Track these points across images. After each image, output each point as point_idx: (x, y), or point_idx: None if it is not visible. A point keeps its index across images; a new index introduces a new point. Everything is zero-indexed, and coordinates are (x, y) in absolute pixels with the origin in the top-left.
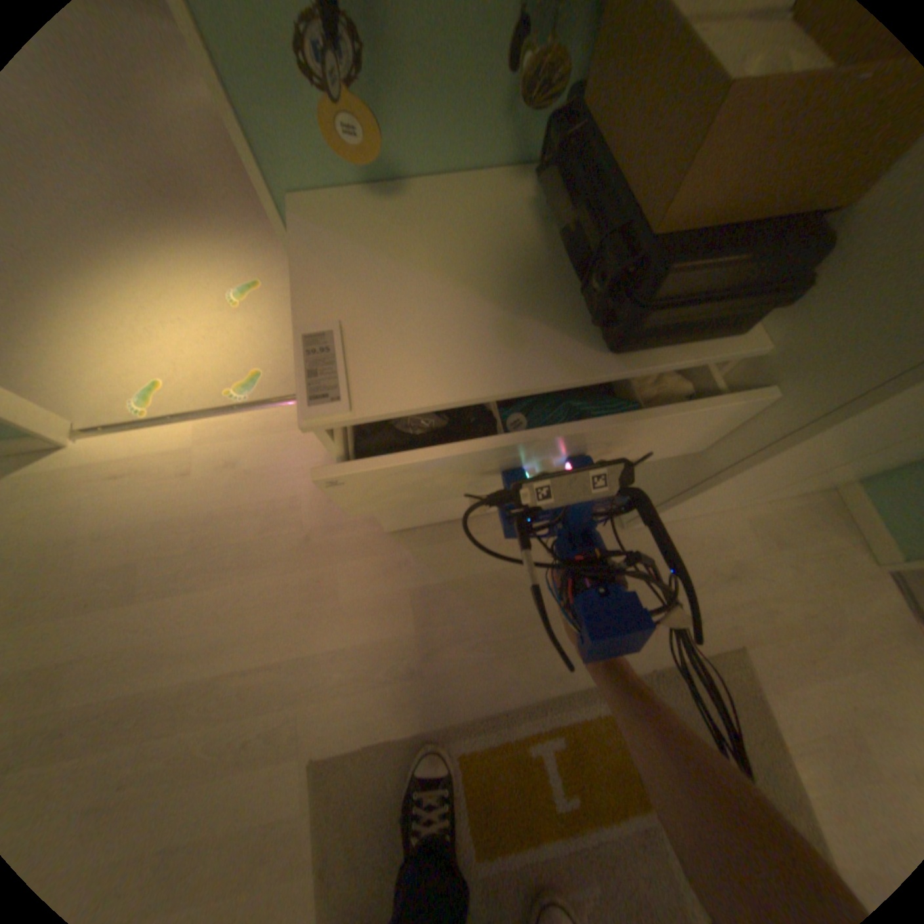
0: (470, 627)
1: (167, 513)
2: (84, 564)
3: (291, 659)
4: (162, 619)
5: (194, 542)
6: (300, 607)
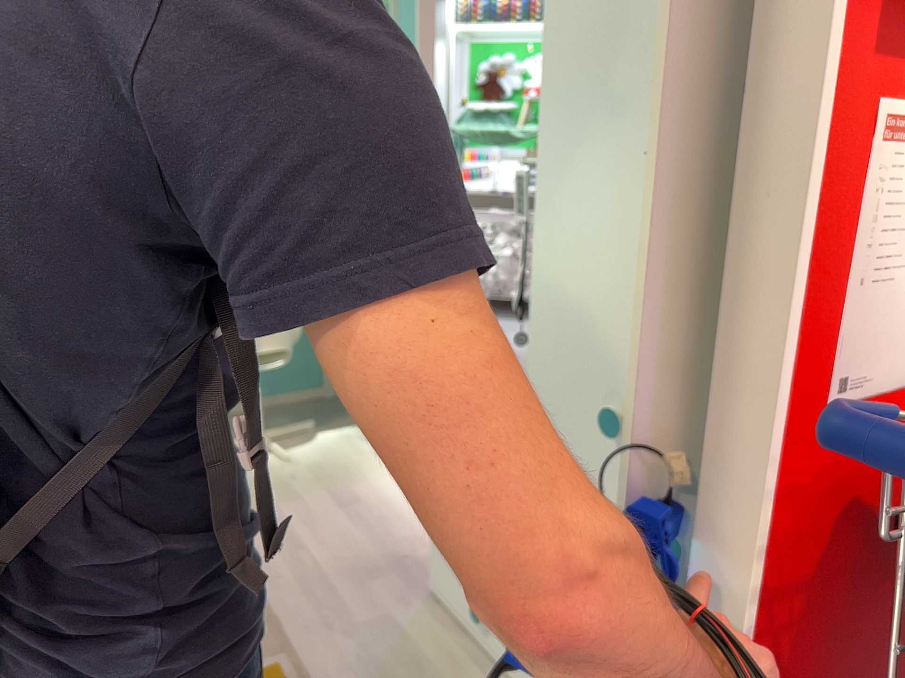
0: (372, 655)
1: (395, 504)
2: (354, 489)
3: (322, 574)
4: (332, 521)
5: (382, 518)
6: (358, 569)
